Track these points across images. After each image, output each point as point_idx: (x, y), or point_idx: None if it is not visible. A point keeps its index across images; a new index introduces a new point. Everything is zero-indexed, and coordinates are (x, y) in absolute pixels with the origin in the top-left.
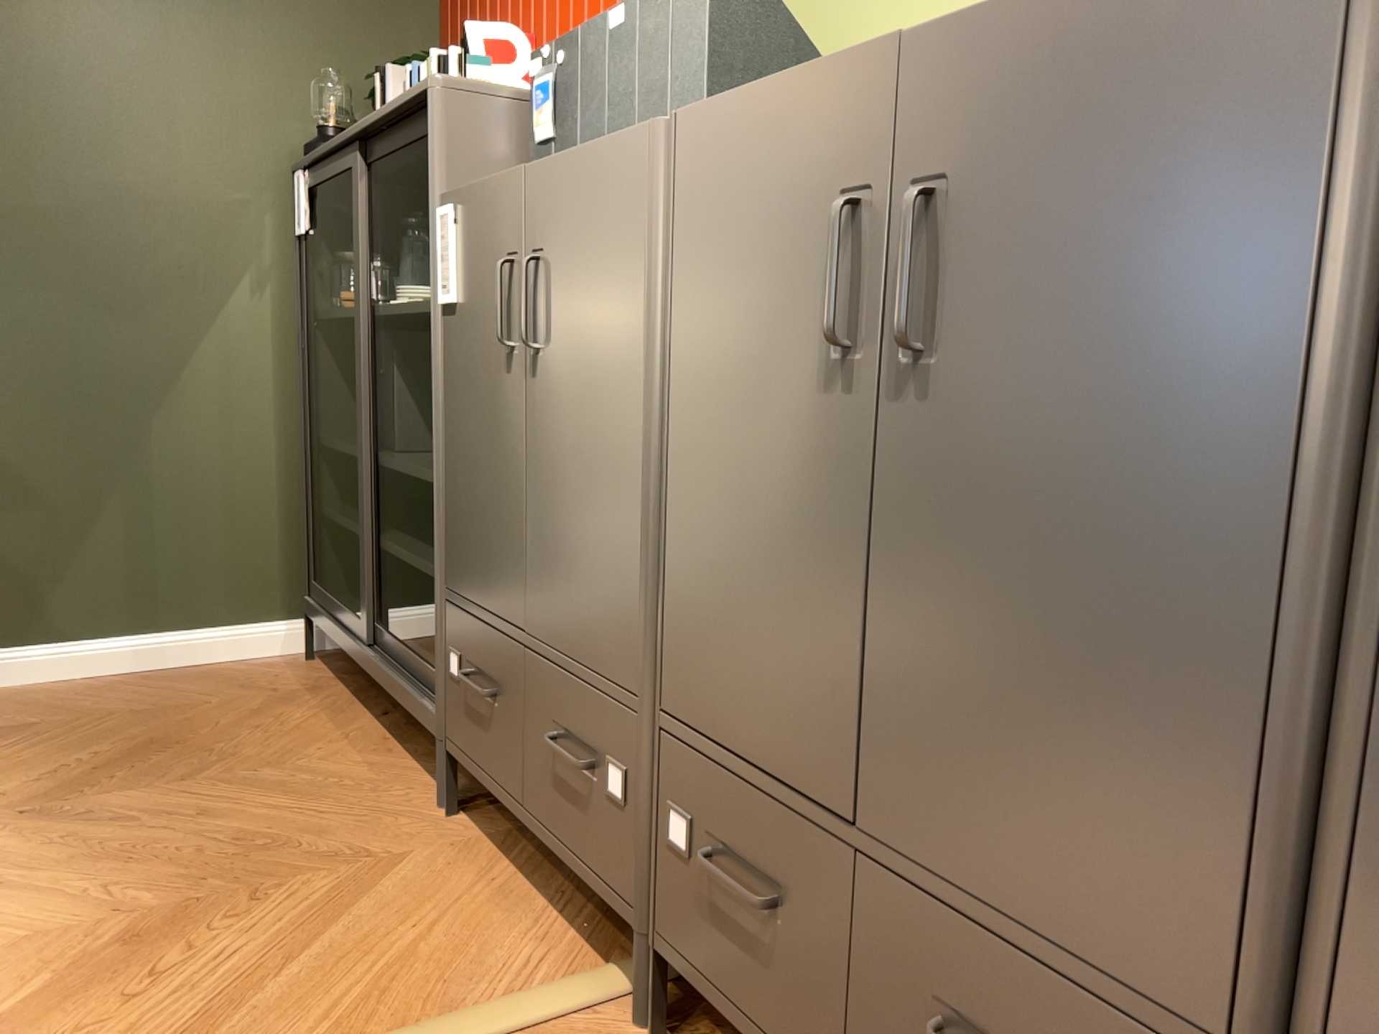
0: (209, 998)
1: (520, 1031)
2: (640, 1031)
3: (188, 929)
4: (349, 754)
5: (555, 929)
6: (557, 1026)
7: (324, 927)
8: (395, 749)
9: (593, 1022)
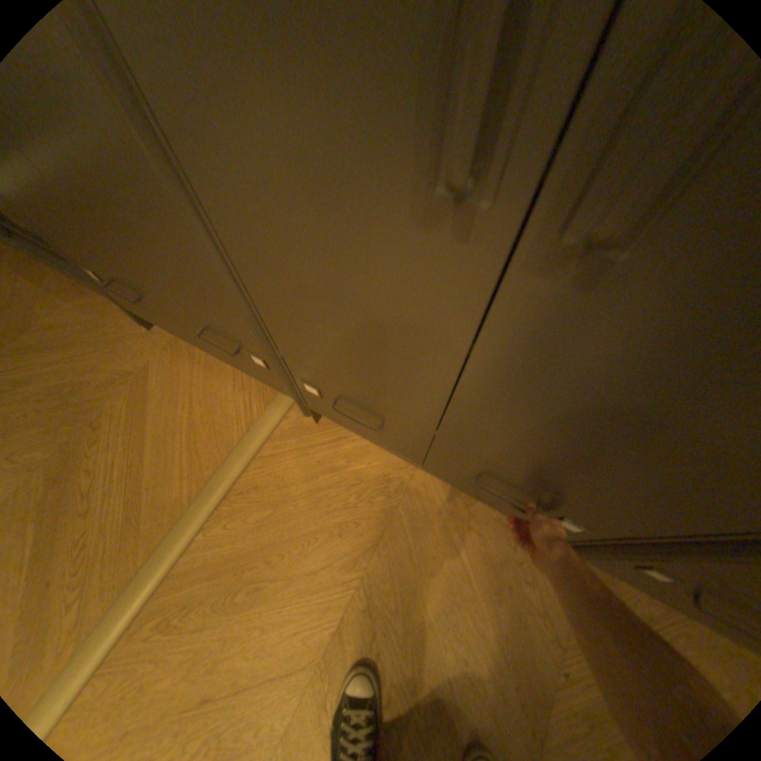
0: (121, 494)
1: (264, 443)
2: (308, 420)
3: (77, 462)
4: (62, 305)
5: (244, 379)
6: (276, 432)
7: (141, 429)
8: (86, 291)
9: (288, 422)
